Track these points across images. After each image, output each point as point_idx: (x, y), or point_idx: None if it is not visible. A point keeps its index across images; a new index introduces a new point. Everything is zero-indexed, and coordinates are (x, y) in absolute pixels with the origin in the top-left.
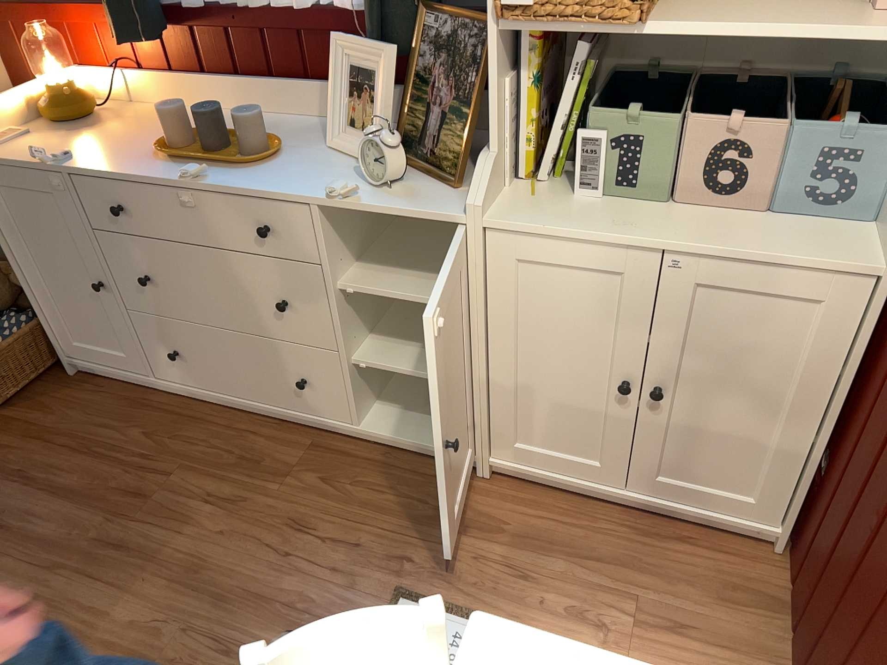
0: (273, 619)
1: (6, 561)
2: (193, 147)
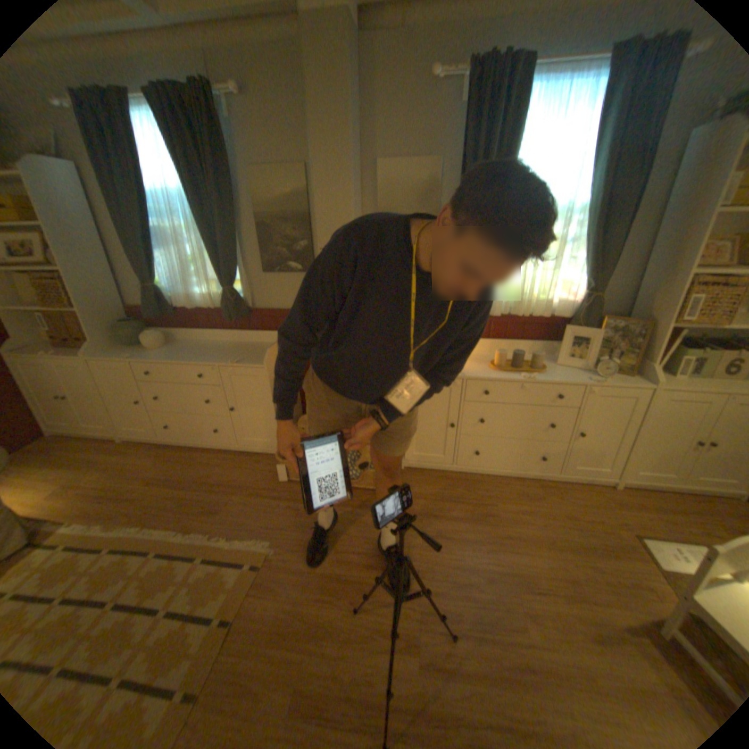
0: (603, 558)
1: (466, 554)
2: (506, 367)
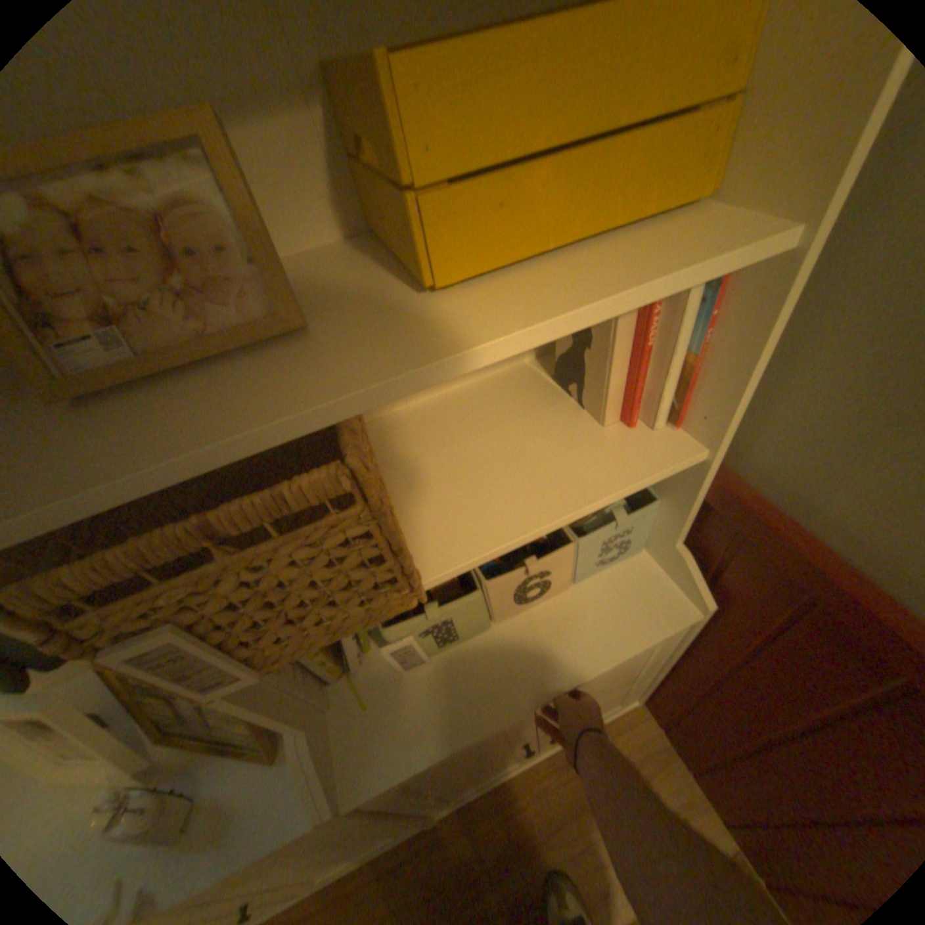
0: None
1: None
2: None
